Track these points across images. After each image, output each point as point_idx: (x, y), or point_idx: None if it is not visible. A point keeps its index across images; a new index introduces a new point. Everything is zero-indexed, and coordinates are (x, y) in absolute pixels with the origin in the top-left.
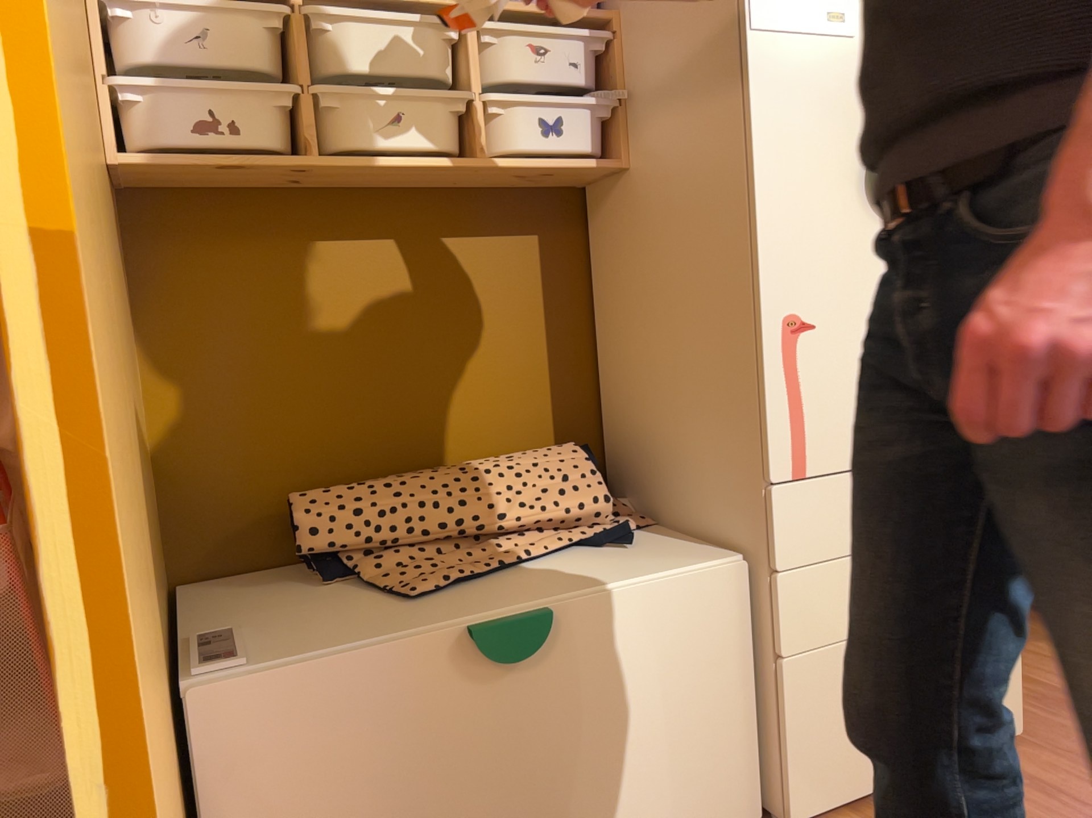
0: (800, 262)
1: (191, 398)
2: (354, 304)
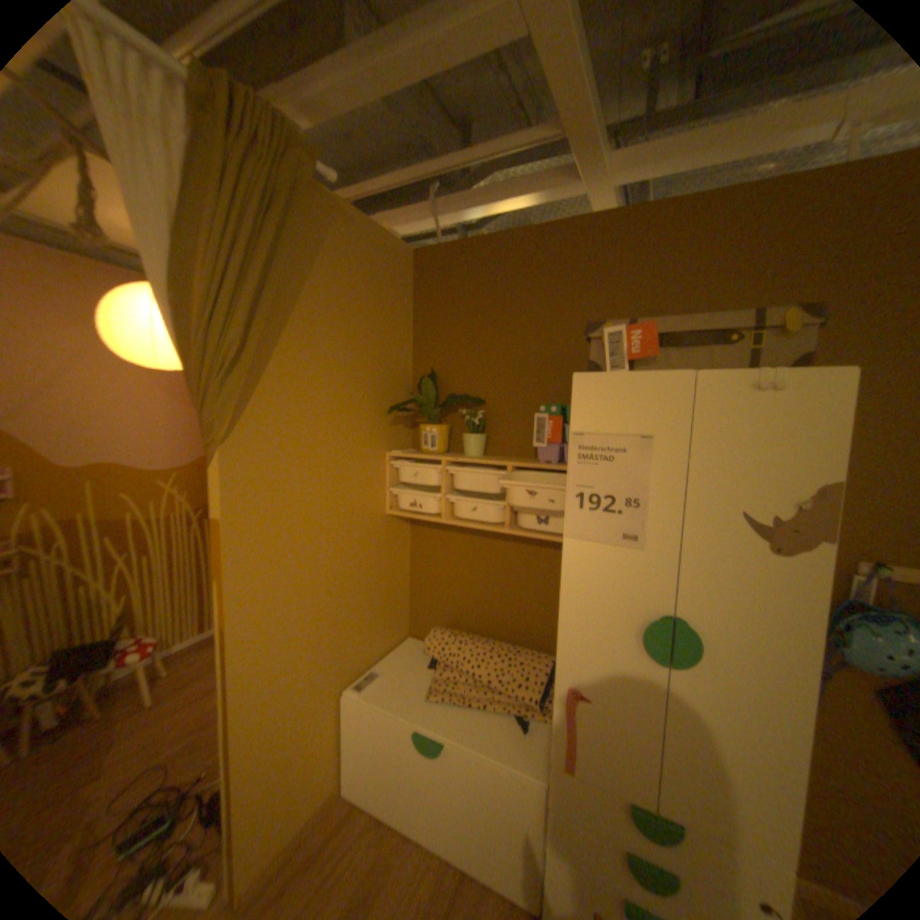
0: (584, 664)
1: (422, 577)
2: (477, 561)
